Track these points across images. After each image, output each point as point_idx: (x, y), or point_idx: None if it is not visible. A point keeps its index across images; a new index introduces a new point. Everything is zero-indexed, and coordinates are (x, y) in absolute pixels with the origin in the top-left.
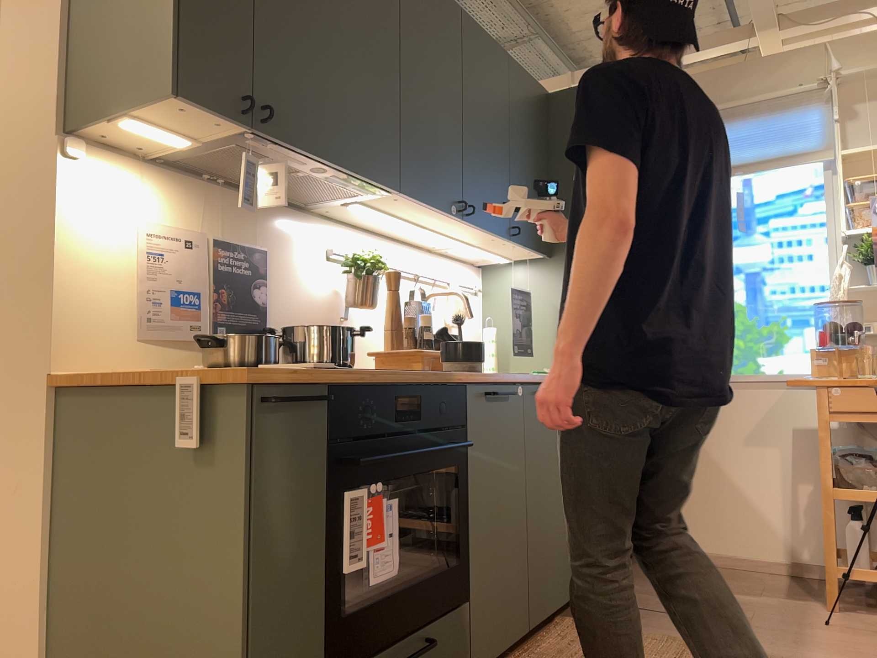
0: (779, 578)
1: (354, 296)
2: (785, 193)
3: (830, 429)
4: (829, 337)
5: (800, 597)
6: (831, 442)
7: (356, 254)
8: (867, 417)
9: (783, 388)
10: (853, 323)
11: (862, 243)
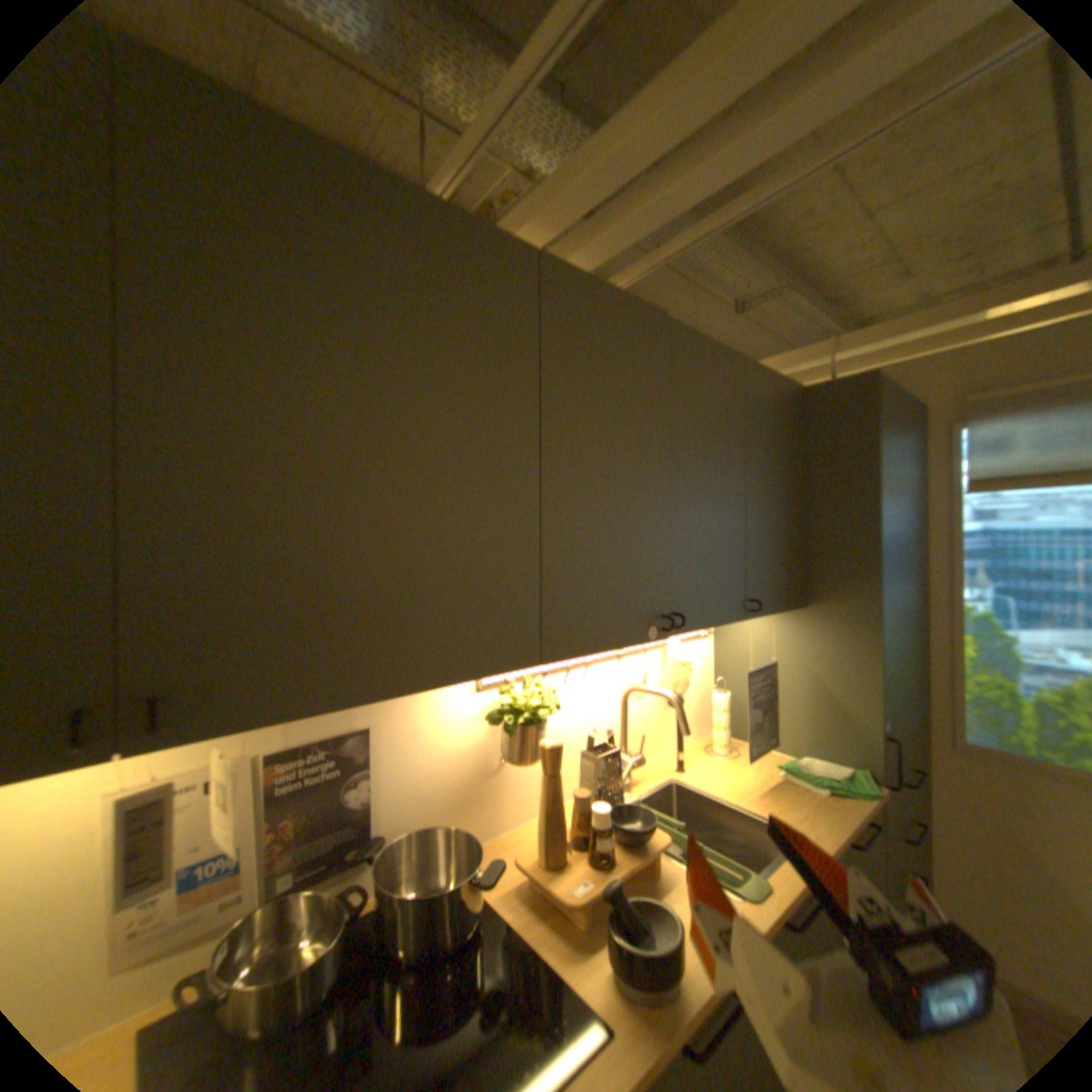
0: None
1: (511, 748)
2: None
3: None
4: None
5: None
6: None
7: (513, 690)
8: None
9: None
10: None
11: None
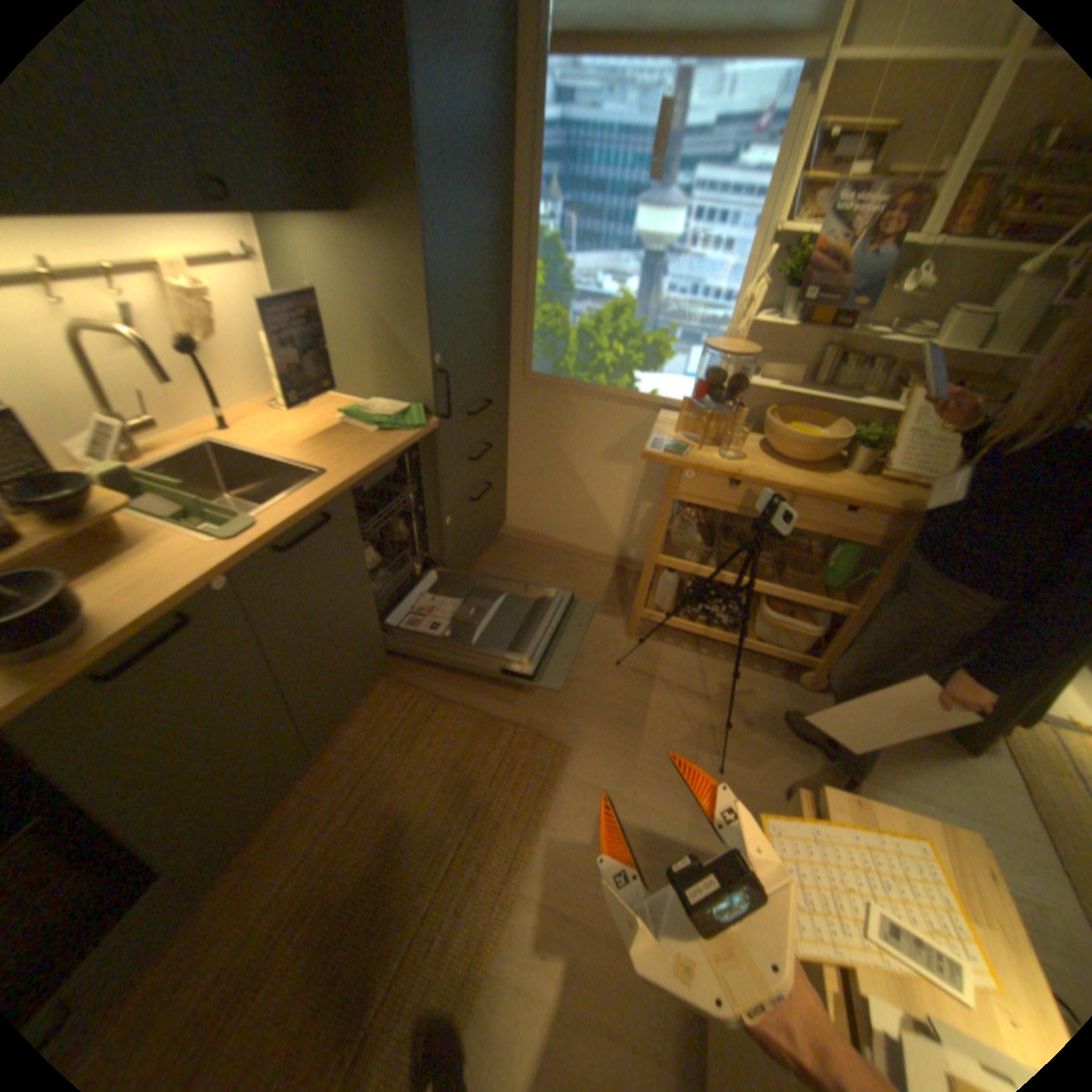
0: (605, 572)
1: None
2: (734, 117)
3: (671, 509)
4: (709, 387)
5: (609, 611)
6: (668, 520)
7: None
8: (711, 504)
9: (651, 411)
10: (741, 379)
11: (800, 240)
